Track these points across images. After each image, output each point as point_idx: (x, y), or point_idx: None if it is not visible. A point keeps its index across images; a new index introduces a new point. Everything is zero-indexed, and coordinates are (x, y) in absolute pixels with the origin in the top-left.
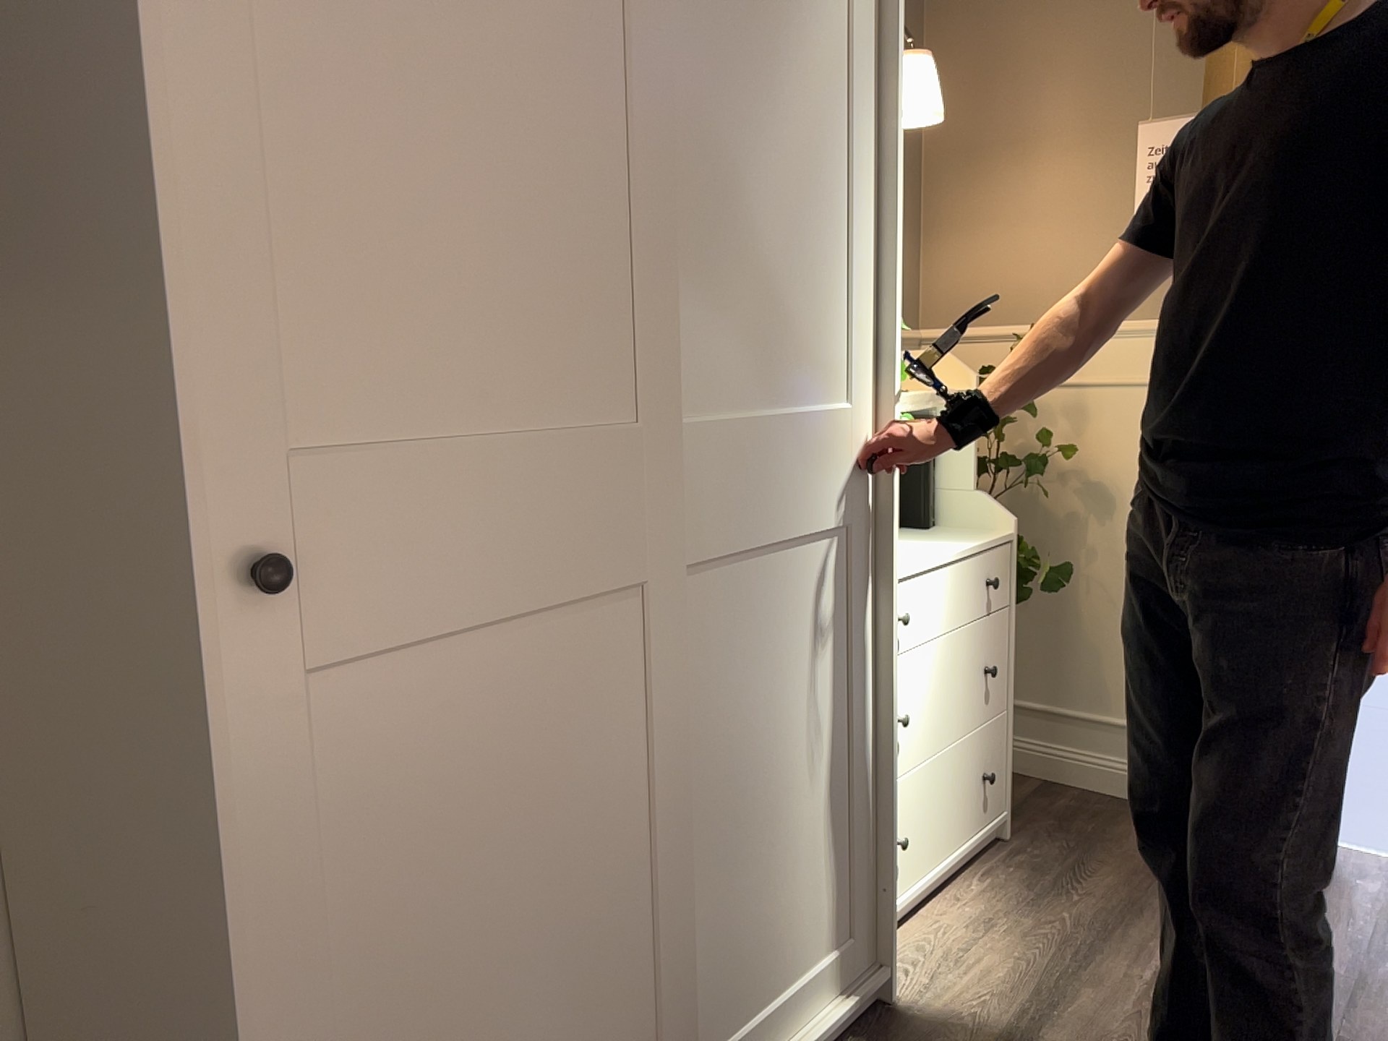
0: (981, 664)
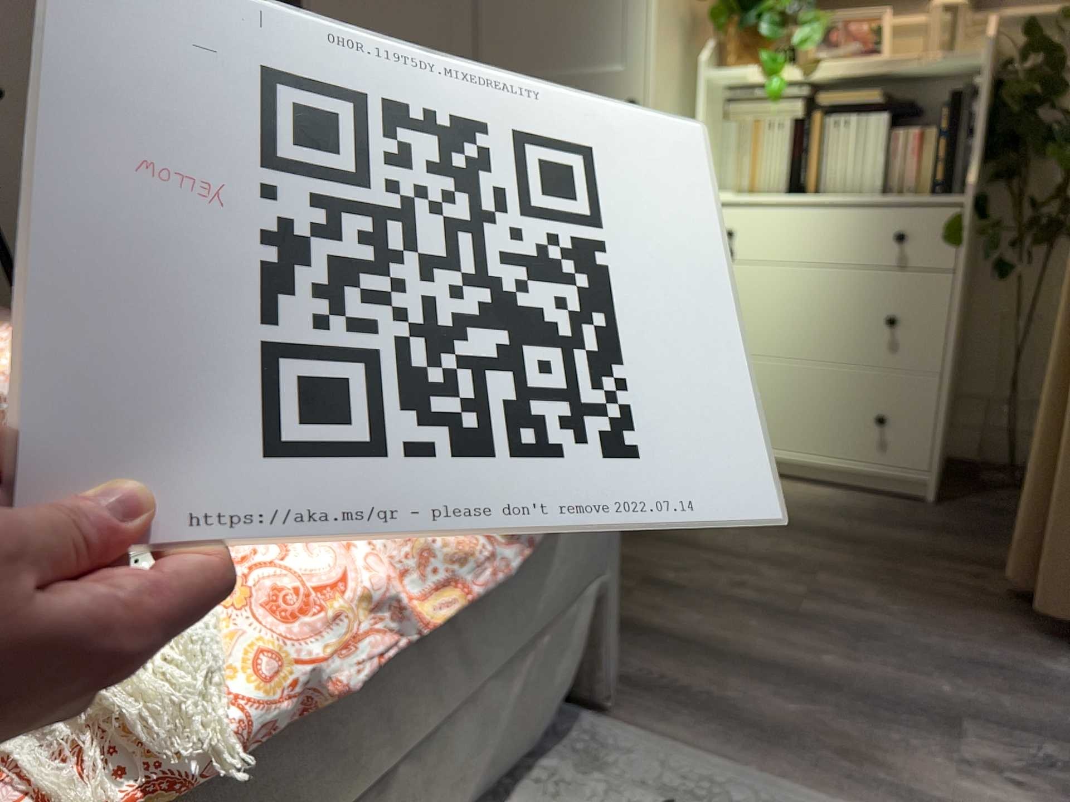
0: (880, 311)
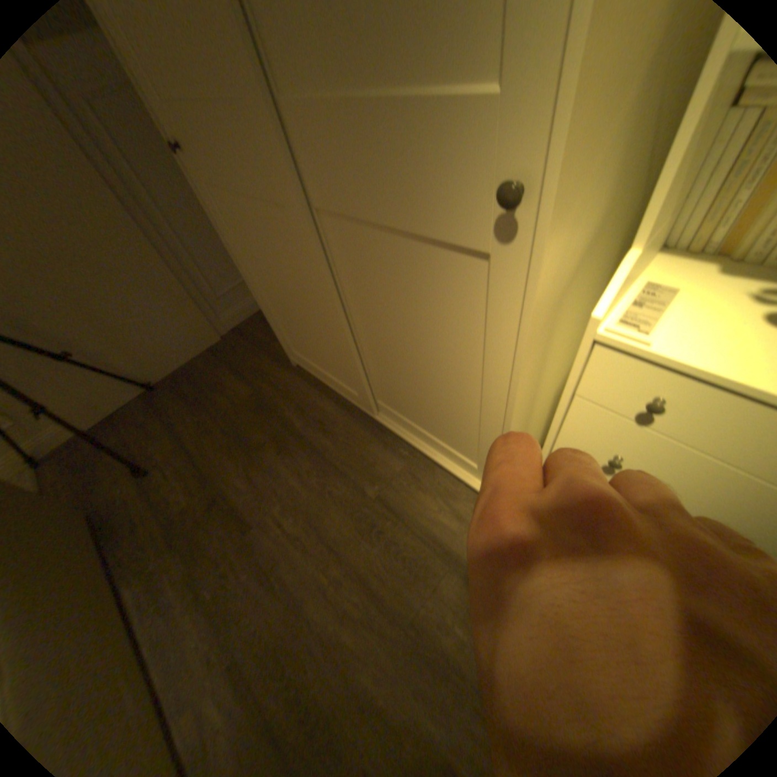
0: None
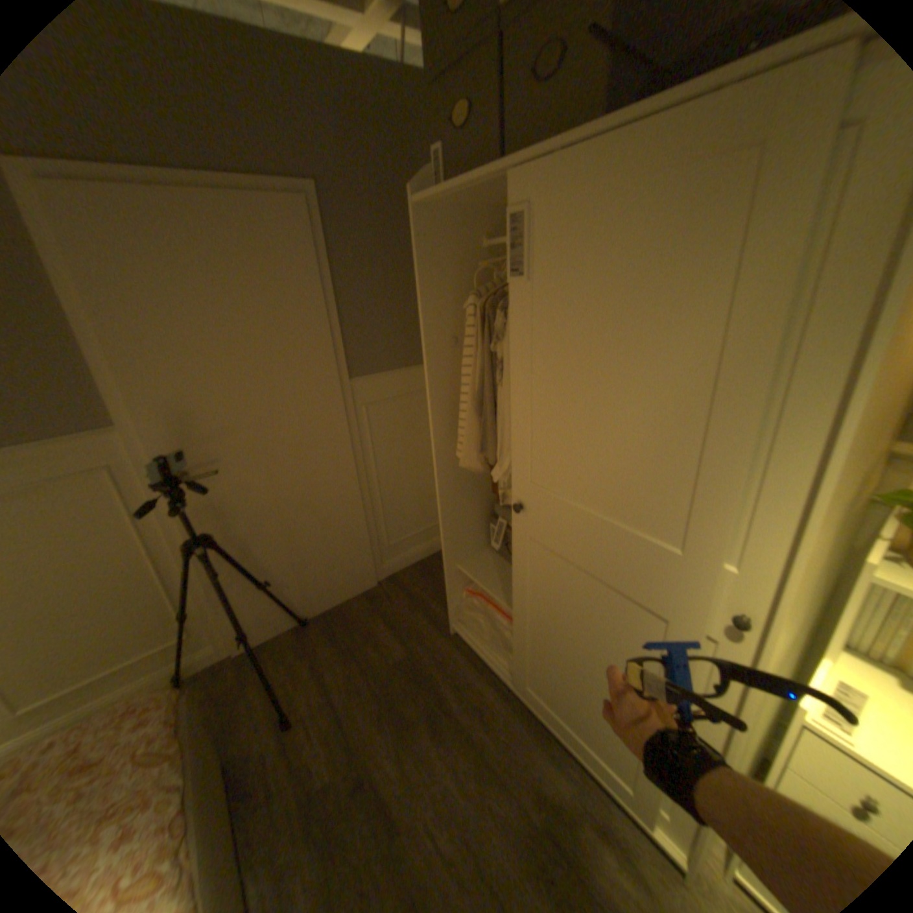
0: None
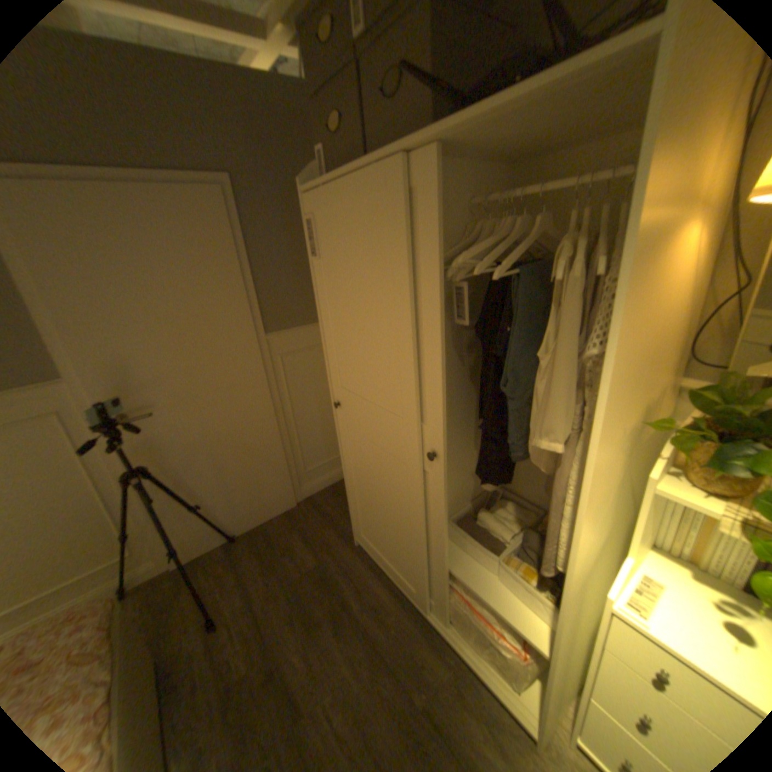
0: None
